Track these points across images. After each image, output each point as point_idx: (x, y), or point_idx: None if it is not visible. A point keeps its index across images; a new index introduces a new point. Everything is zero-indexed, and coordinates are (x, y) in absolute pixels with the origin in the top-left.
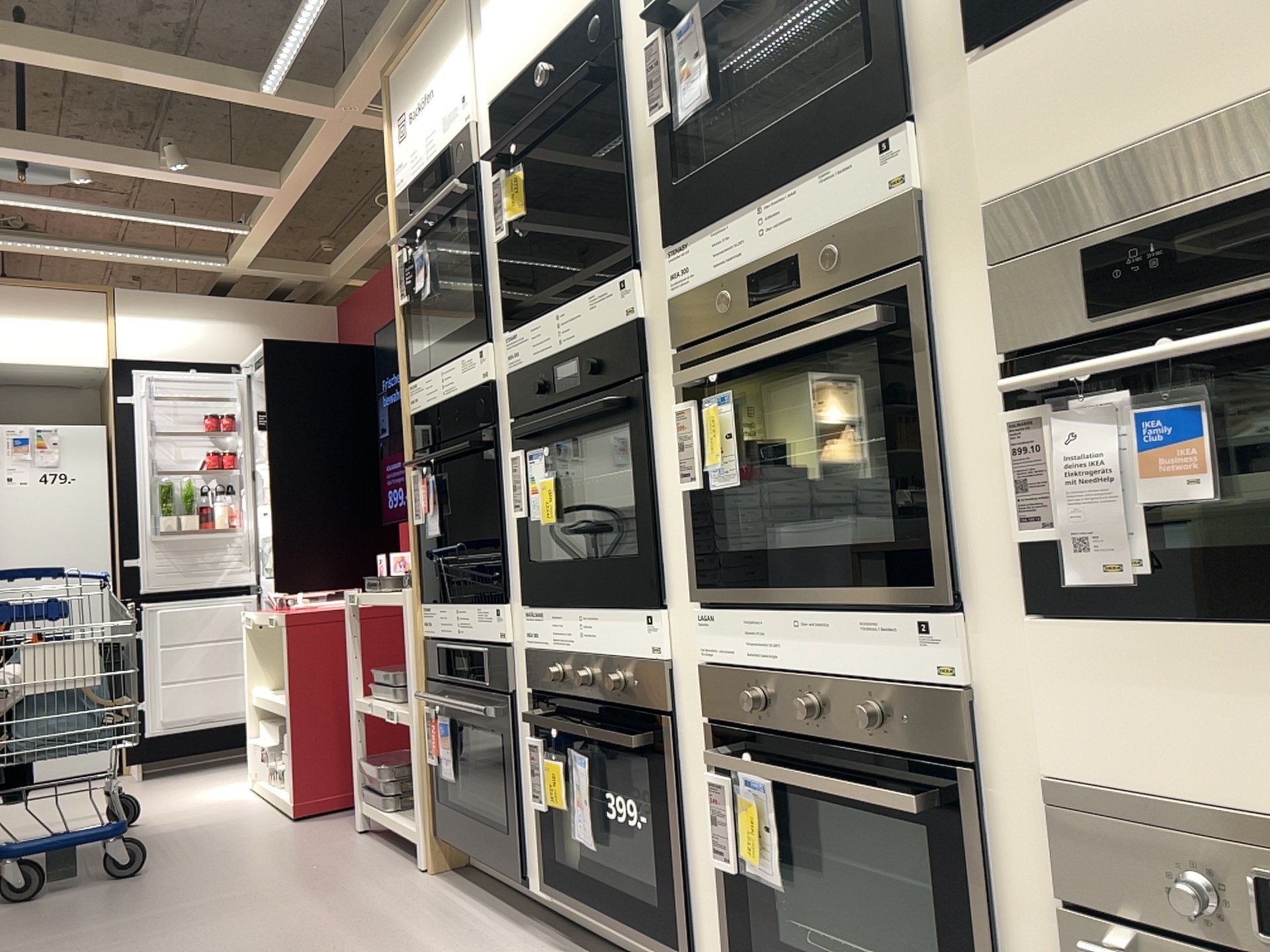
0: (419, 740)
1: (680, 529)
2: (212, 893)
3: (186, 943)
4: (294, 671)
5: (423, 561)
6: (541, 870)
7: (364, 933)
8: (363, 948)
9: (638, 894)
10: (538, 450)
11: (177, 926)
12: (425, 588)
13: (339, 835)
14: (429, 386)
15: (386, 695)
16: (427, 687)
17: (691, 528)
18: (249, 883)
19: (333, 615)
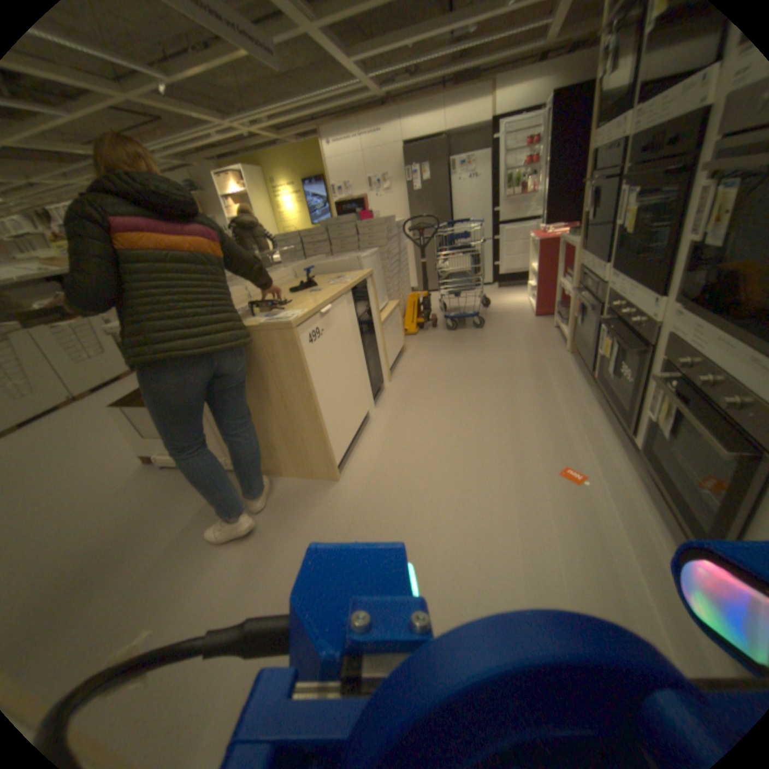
0: (576, 302)
1: (686, 256)
2: (498, 340)
3: (484, 357)
4: (541, 262)
5: (592, 224)
6: (599, 372)
7: (534, 370)
8: (531, 376)
9: (631, 398)
10: (638, 185)
11: (484, 350)
12: (590, 237)
13: (547, 326)
14: (602, 133)
15: (571, 279)
16: (579, 285)
17: (690, 259)
18: (510, 339)
19: (559, 239)
